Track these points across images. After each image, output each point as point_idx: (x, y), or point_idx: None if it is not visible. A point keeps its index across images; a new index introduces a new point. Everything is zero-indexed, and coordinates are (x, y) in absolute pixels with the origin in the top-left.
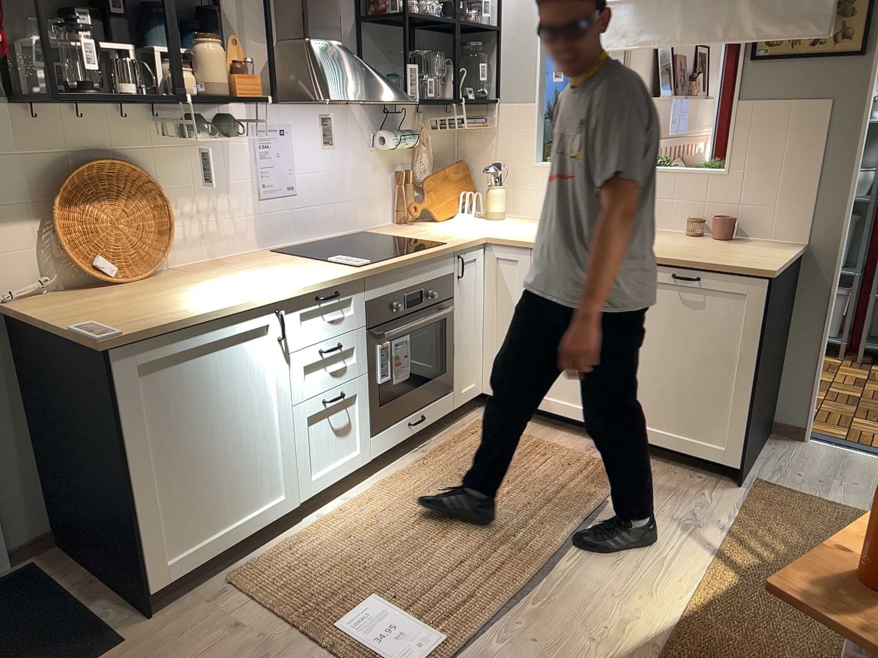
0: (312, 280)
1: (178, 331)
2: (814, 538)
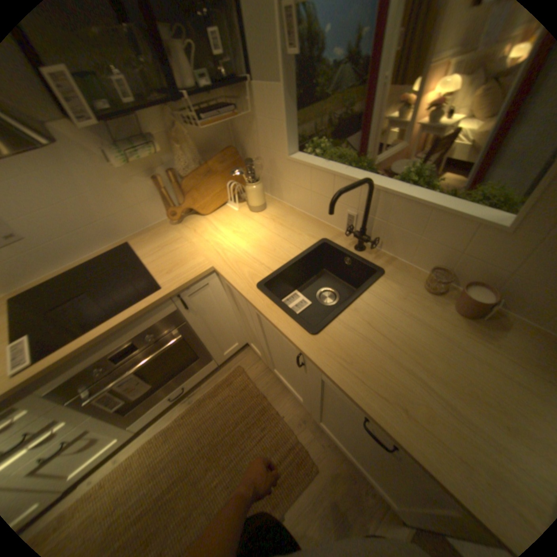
0: None
1: None
2: None
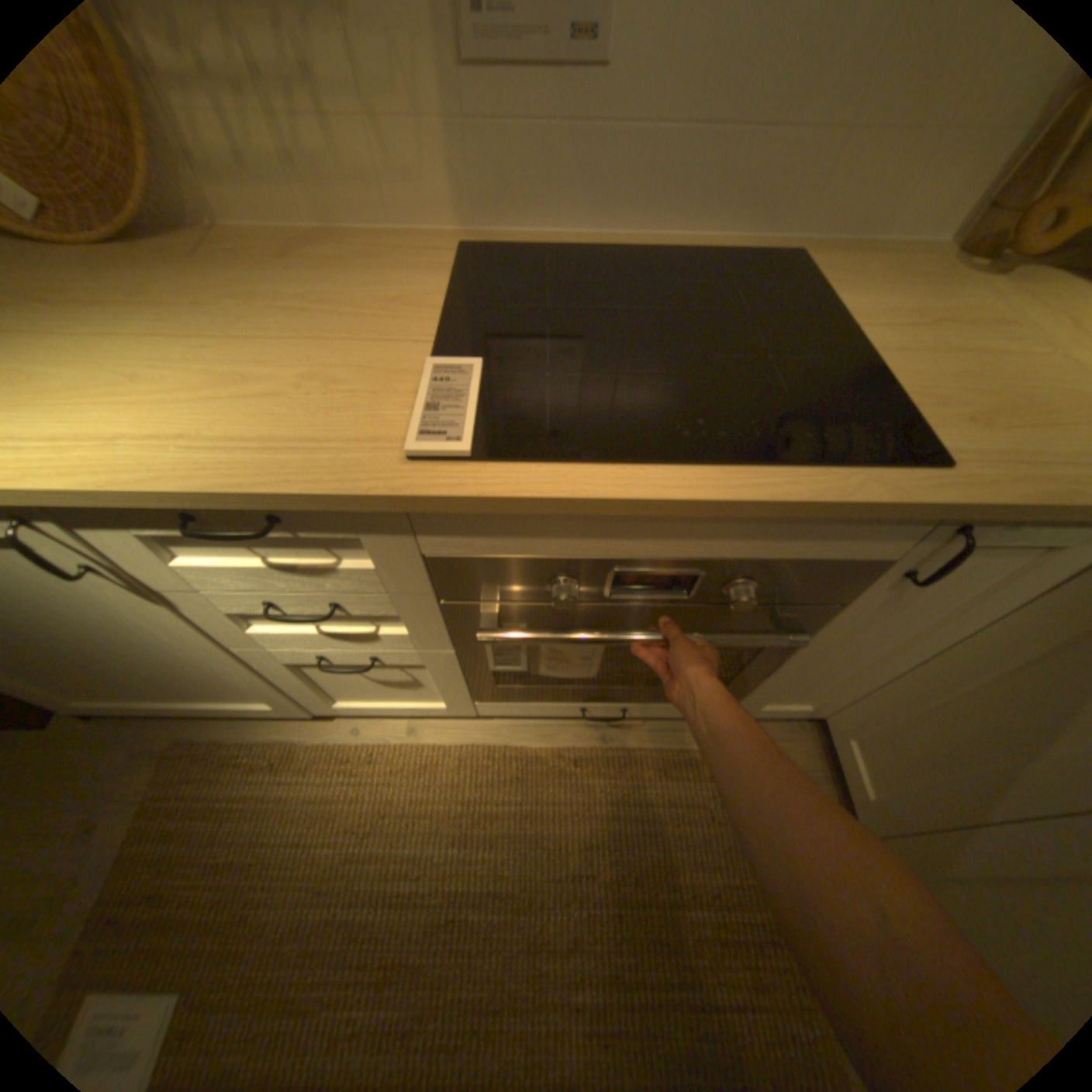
0: (170, 460)
1: None
2: None
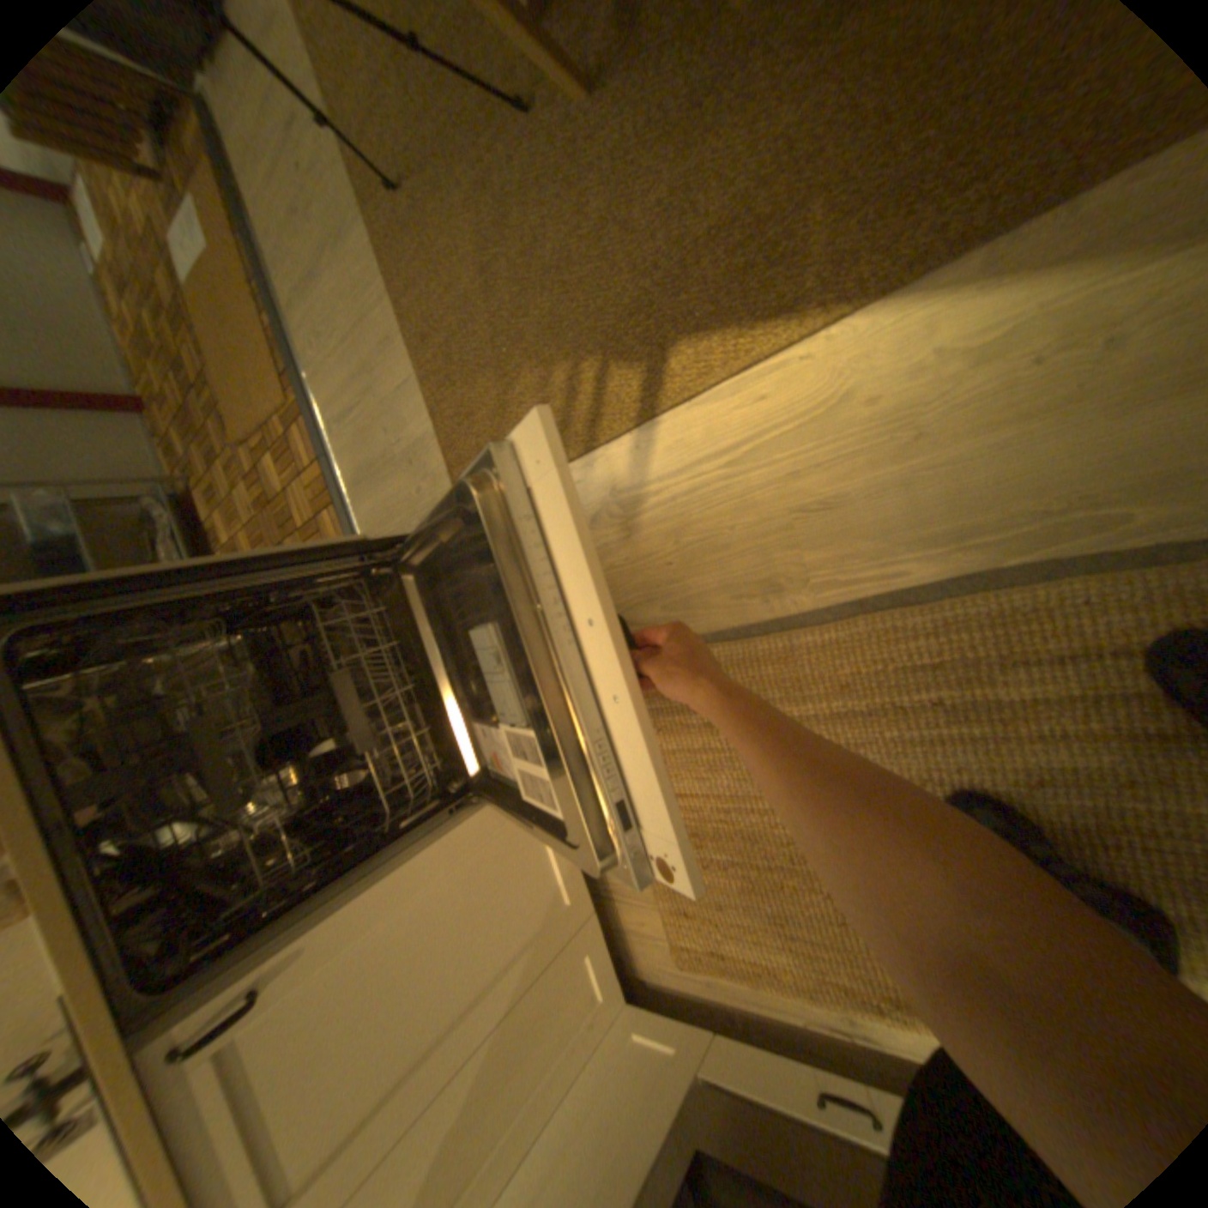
0: None
1: None
2: (511, 369)
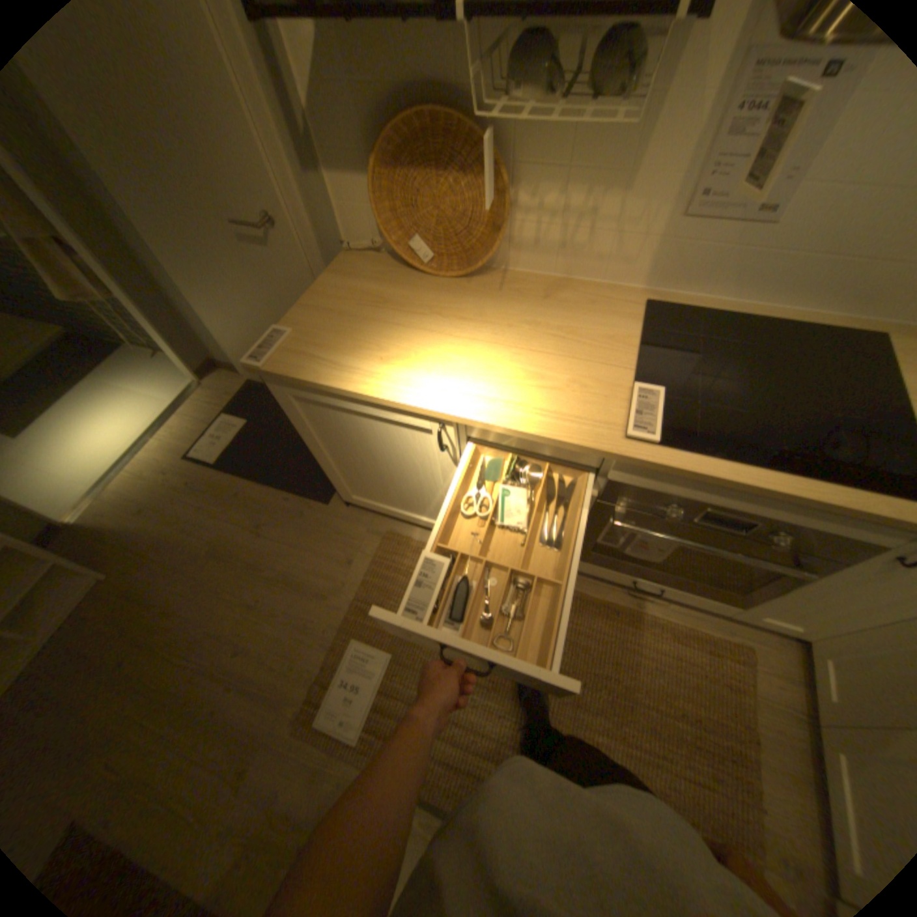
0: (520, 416)
1: (318, 387)
2: None
